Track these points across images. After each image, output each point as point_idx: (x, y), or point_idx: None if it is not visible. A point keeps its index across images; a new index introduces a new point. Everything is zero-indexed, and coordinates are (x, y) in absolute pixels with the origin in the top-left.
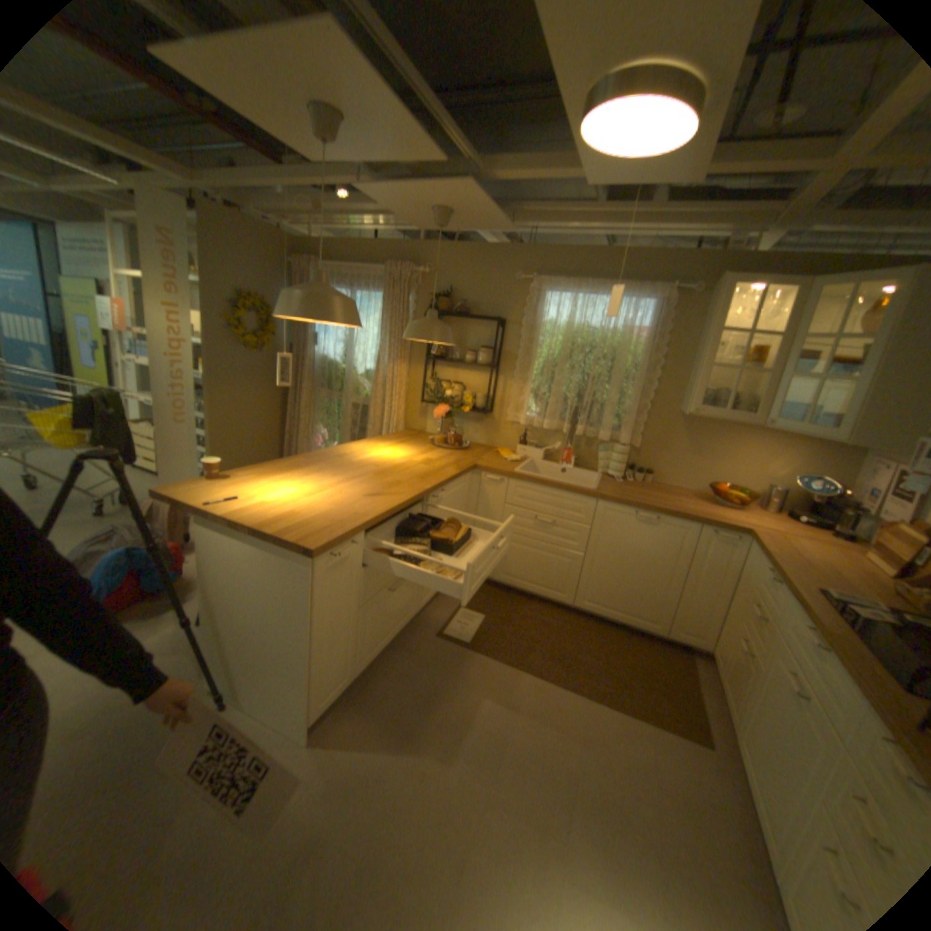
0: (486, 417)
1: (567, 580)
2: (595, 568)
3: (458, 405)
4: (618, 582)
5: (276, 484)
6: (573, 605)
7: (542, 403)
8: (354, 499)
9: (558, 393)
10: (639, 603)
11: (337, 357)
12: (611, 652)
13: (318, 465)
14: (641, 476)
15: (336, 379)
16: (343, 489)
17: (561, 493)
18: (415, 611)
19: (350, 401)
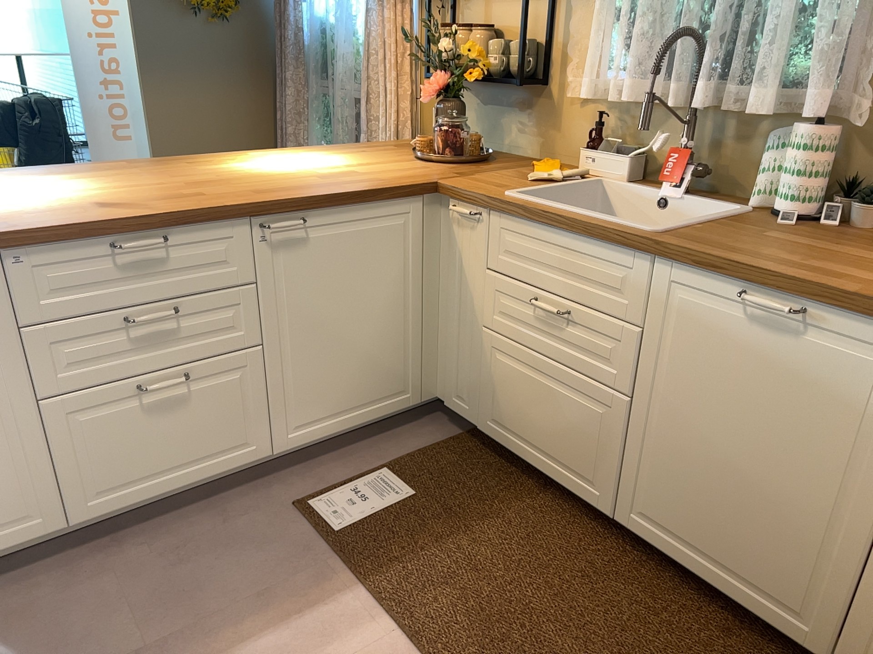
0: (537, 96)
1: (599, 455)
2: (653, 434)
3: (463, 69)
4: (703, 480)
5: (0, 186)
6: (617, 517)
7: (624, 40)
8: (60, 208)
9: (654, 5)
10: (754, 548)
11: (333, 19)
12: (645, 646)
13: (131, 170)
14: (865, 213)
15: (331, 58)
16: (81, 196)
17: (580, 241)
18: (265, 449)
19: (341, 94)
